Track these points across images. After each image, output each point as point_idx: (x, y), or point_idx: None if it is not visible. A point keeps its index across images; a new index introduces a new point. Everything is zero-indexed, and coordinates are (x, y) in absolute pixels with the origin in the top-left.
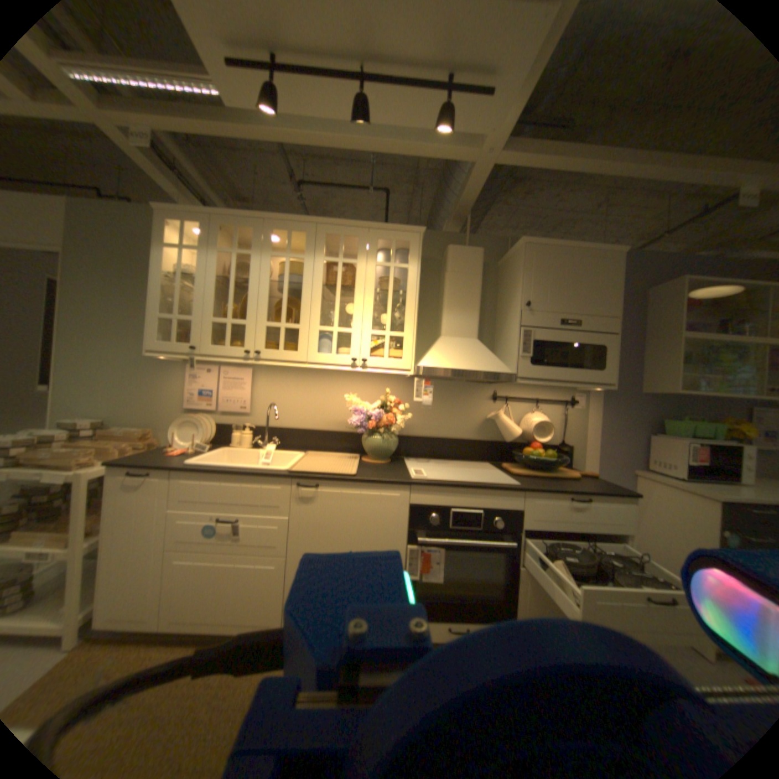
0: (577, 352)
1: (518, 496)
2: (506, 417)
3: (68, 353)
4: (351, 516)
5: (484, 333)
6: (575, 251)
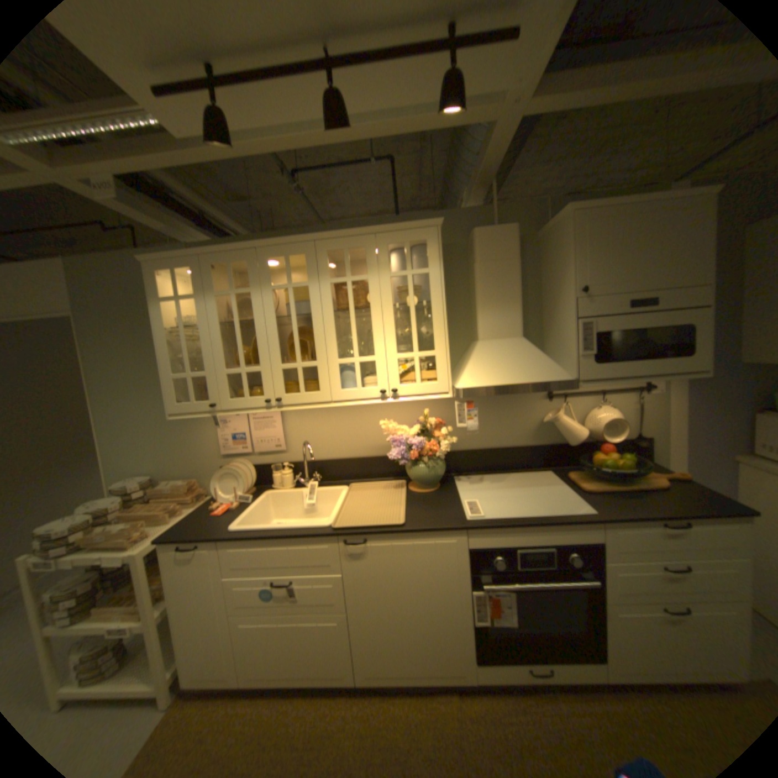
0: (656, 337)
1: (598, 529)
2: (568, 418)
3: (105, 416)
4: (408, 569)
5: (531, 323)
6: (645, 207)
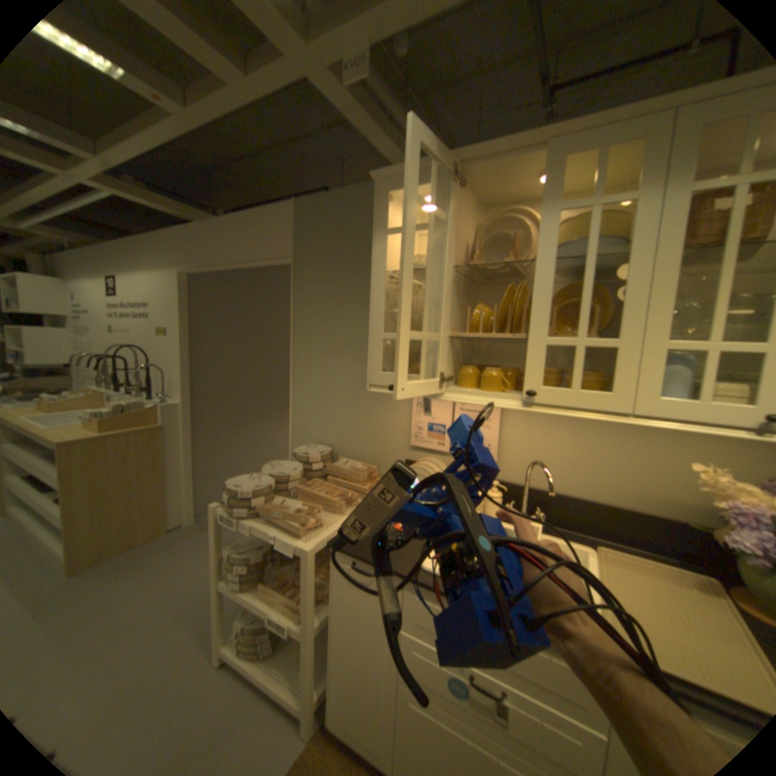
0: None
1: None
2: None
3: (303, 373)
4: None
5: None
6: None
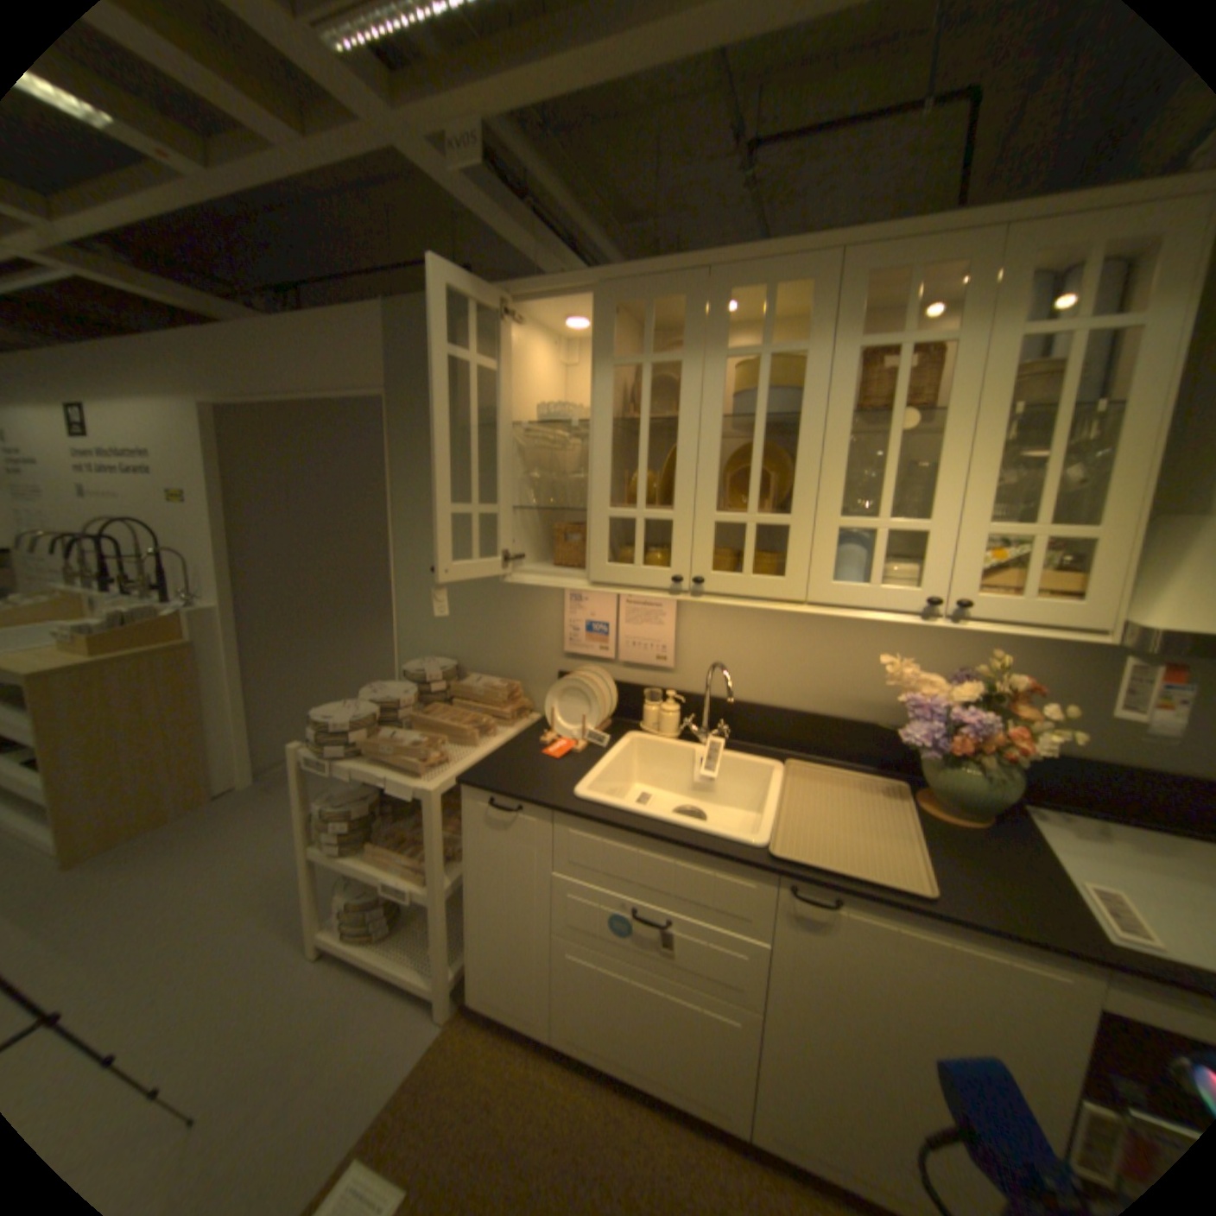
0: None
1: None
2: None
3: (409, 557)
4: (929, 992)
5: None
6: None
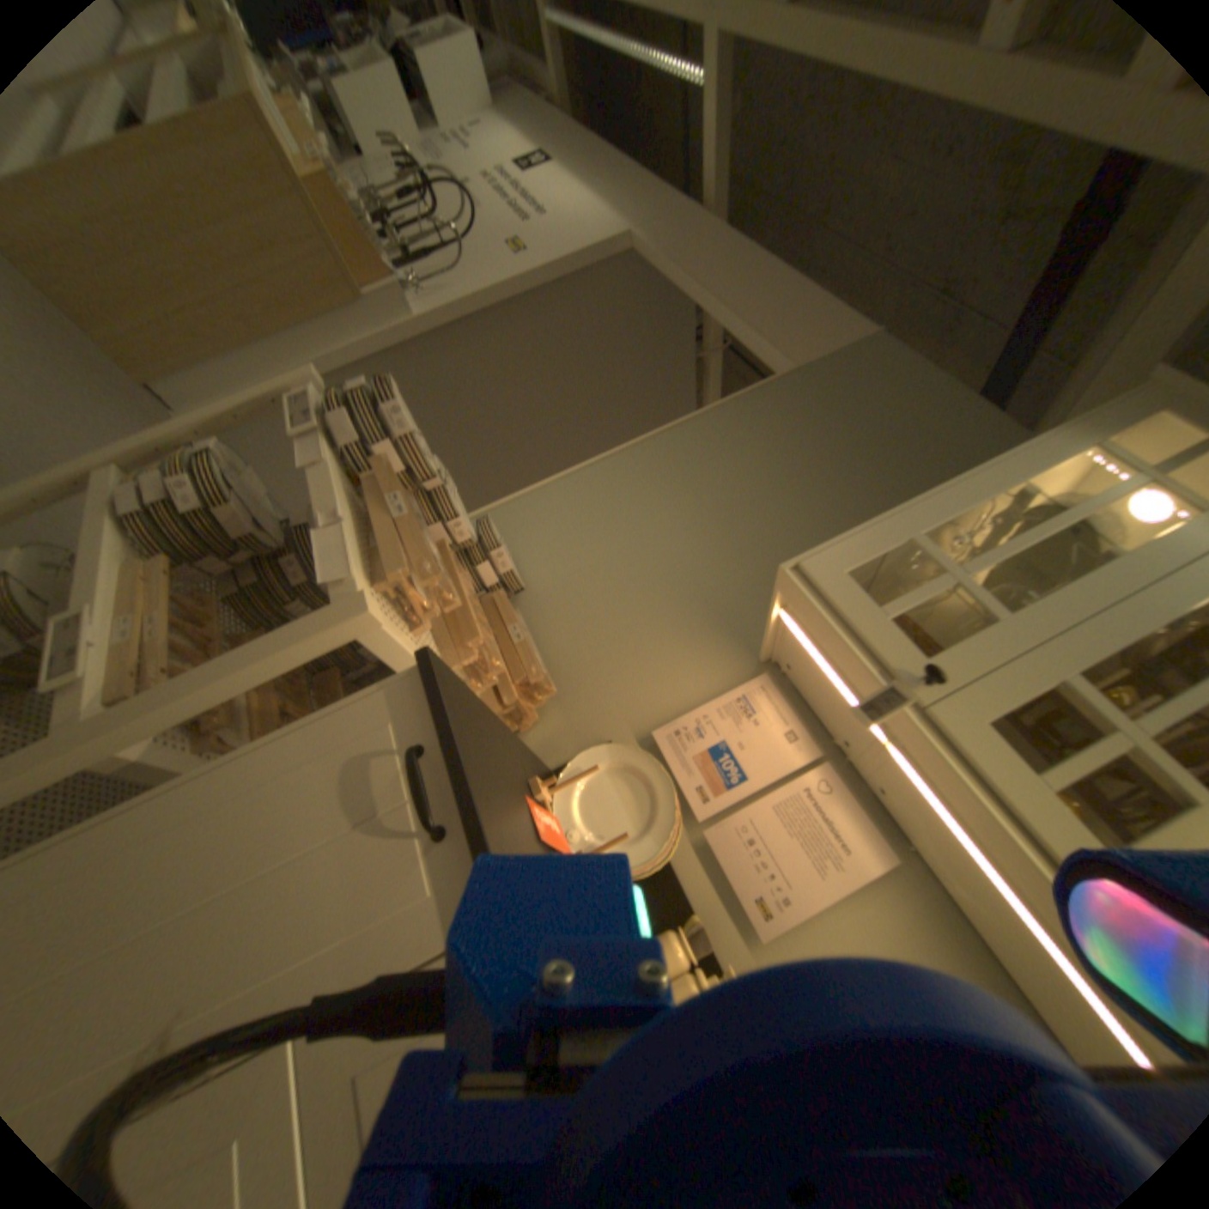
0: None
1: None
2: None
3: (625, 477)
4: None
5: None
6: None
